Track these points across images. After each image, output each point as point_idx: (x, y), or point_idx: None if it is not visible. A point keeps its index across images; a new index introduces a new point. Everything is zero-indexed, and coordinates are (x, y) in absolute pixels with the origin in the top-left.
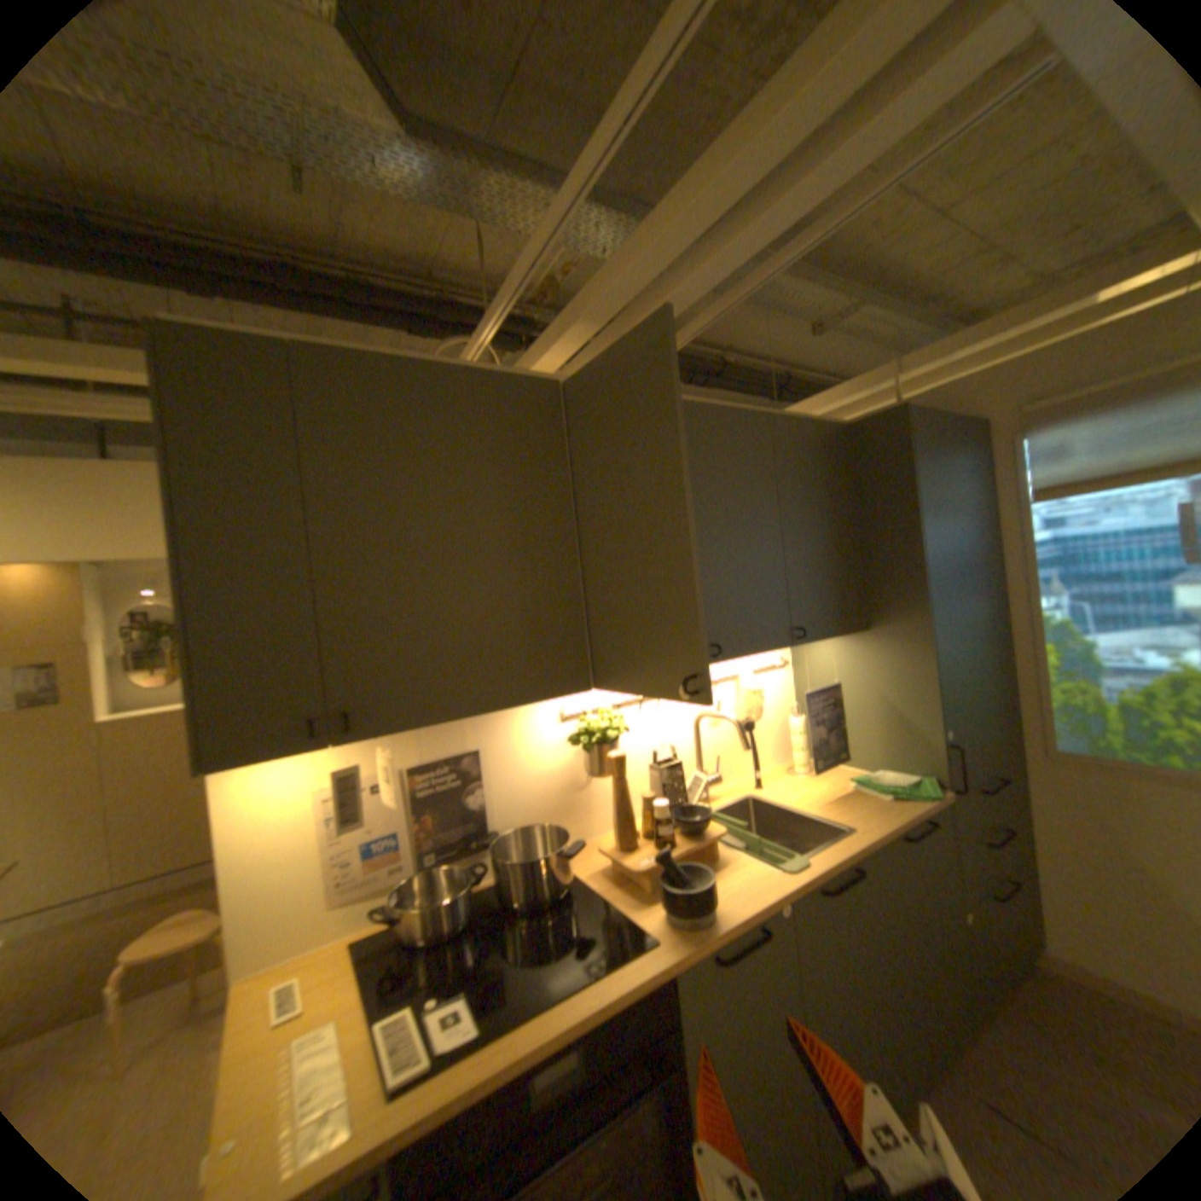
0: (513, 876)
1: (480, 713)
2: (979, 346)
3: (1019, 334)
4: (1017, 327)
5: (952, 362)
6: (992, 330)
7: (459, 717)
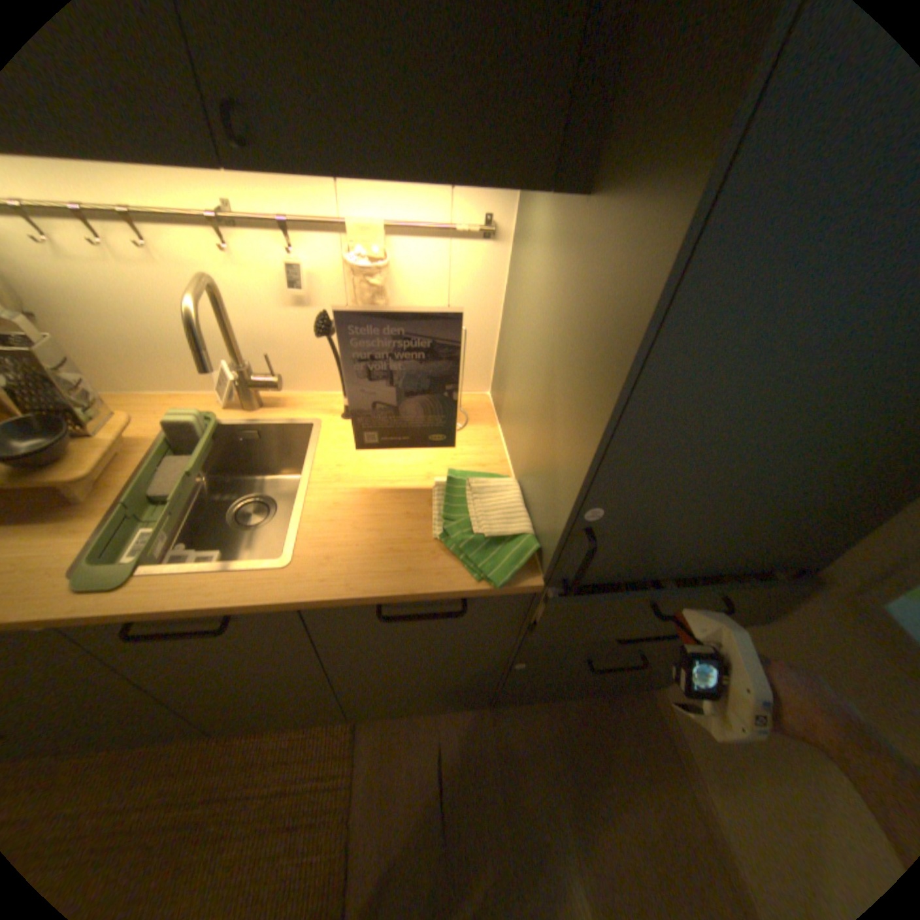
0: None
1: None
2: None
3: None
4: None
5: None
6: None
7: None
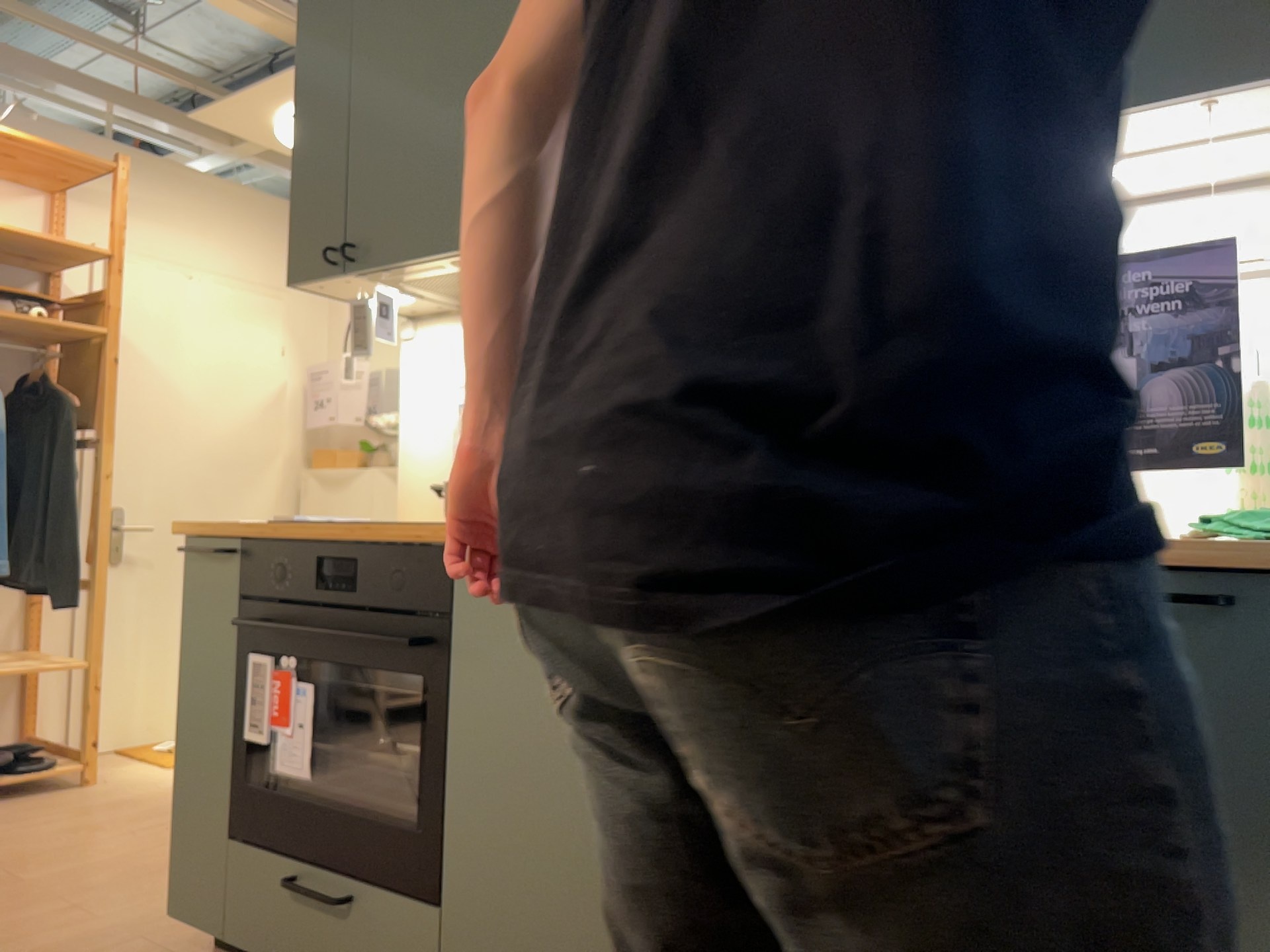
0: None
1: (450, 256)
2: None
3: None
4: None
5: None
6: None
7: (435, 260)
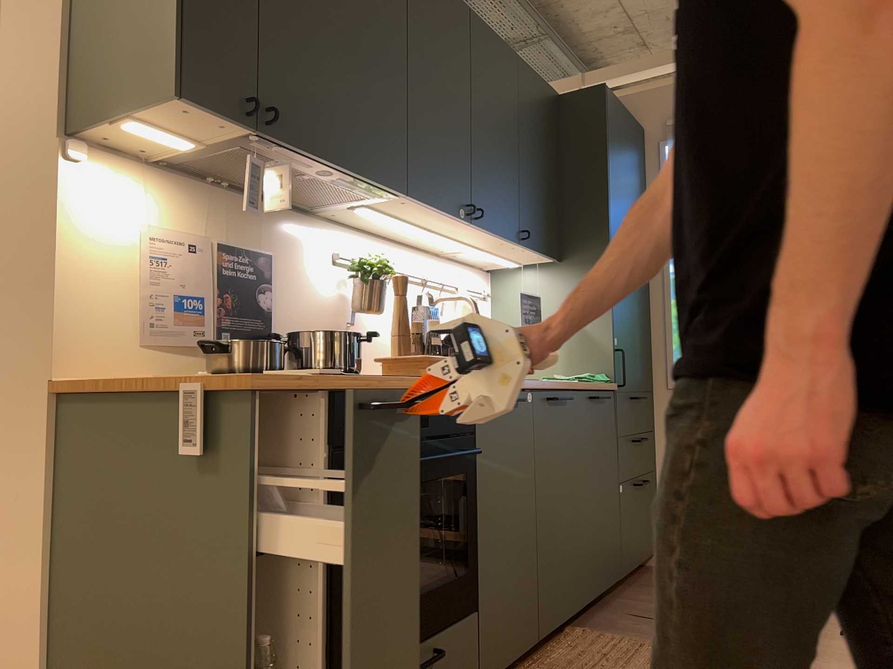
0: (319, 347)
1: (340, 170)
2: (639, 78)
3: (664, 76)
4: (664, 68)
5: (619, 87)
6: (649, 67)
7: (327, 165)
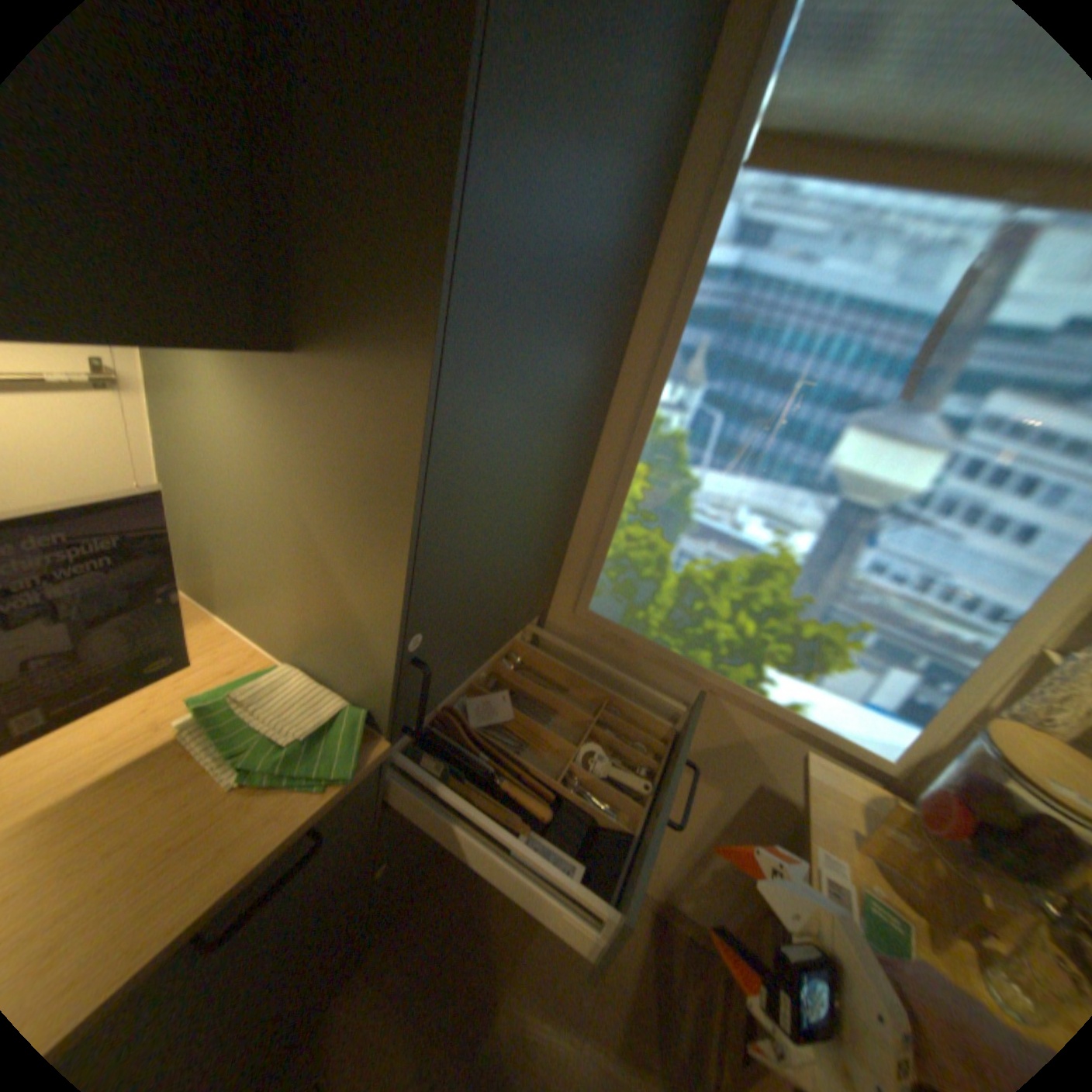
0: None
1: None
2: None
3: None
4: None
5: None
6: None
7: None
